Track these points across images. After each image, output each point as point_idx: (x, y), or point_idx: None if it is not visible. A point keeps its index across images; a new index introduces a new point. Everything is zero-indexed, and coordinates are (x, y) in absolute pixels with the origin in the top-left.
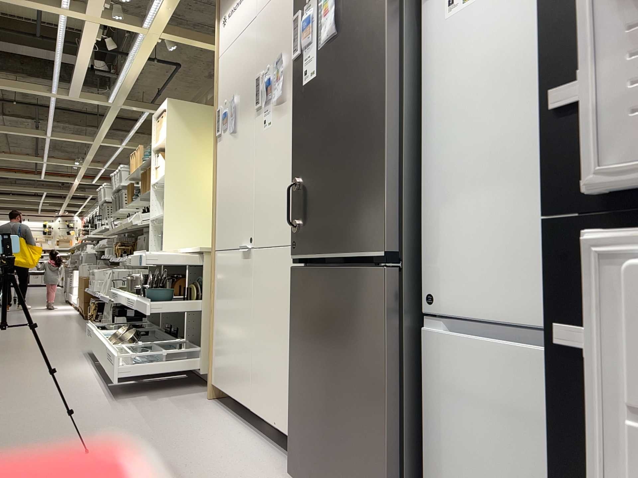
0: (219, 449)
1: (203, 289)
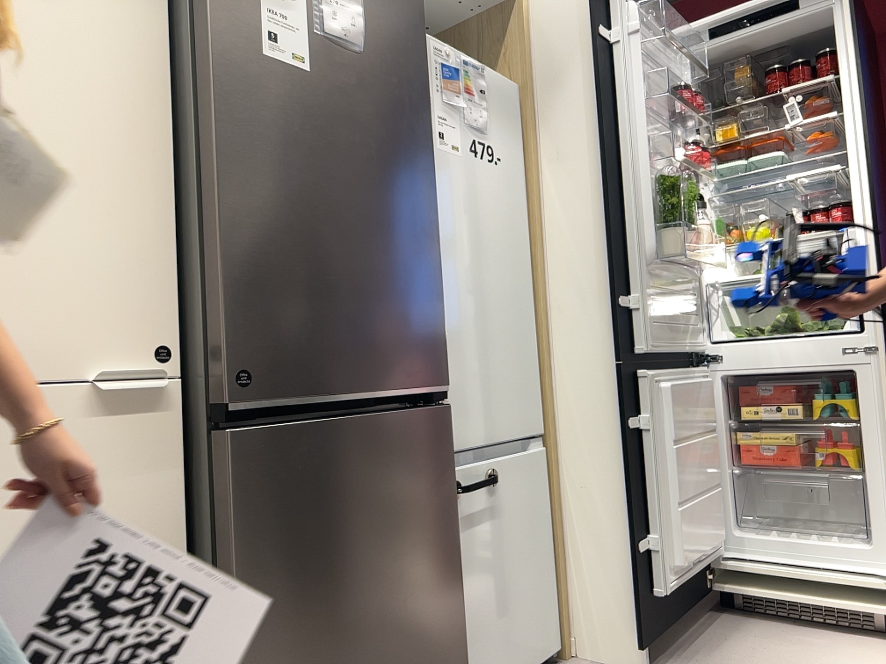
0: None
1: None
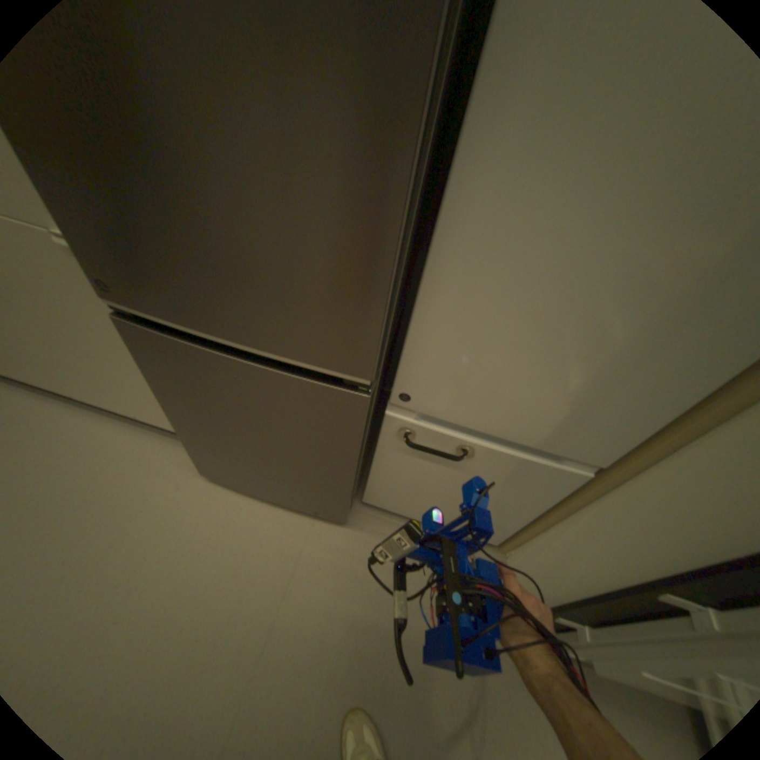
0: (73, 464)
1: None
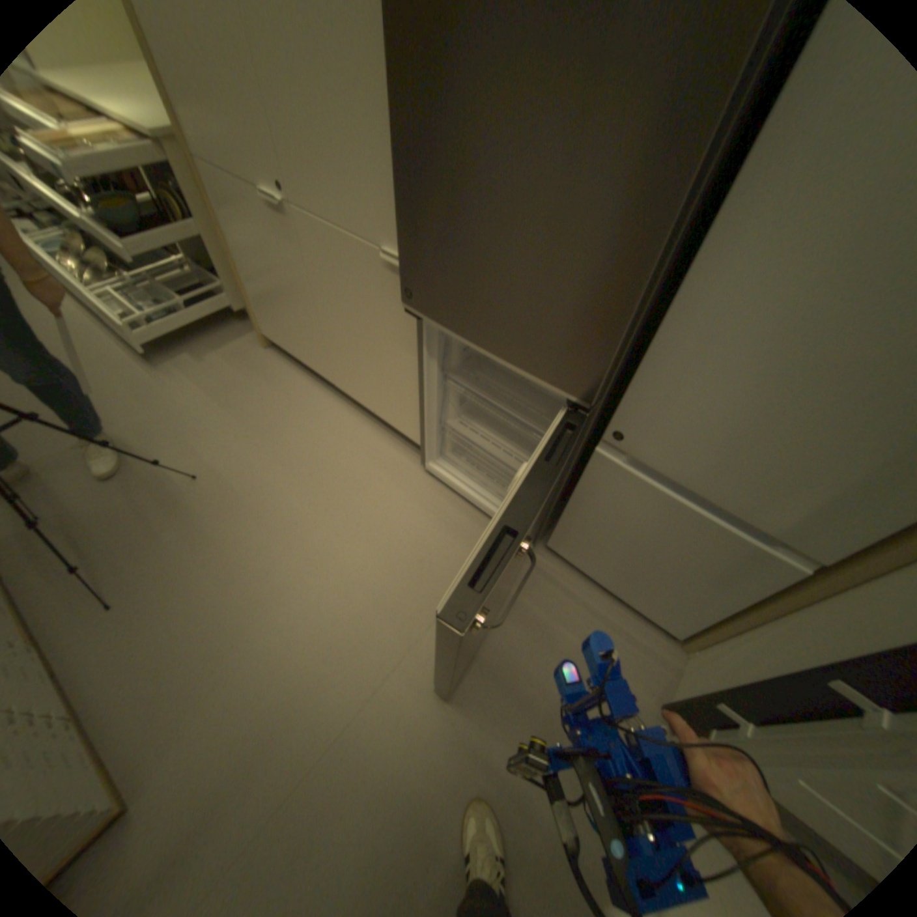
0: (324, 437)
1: (185, 199)
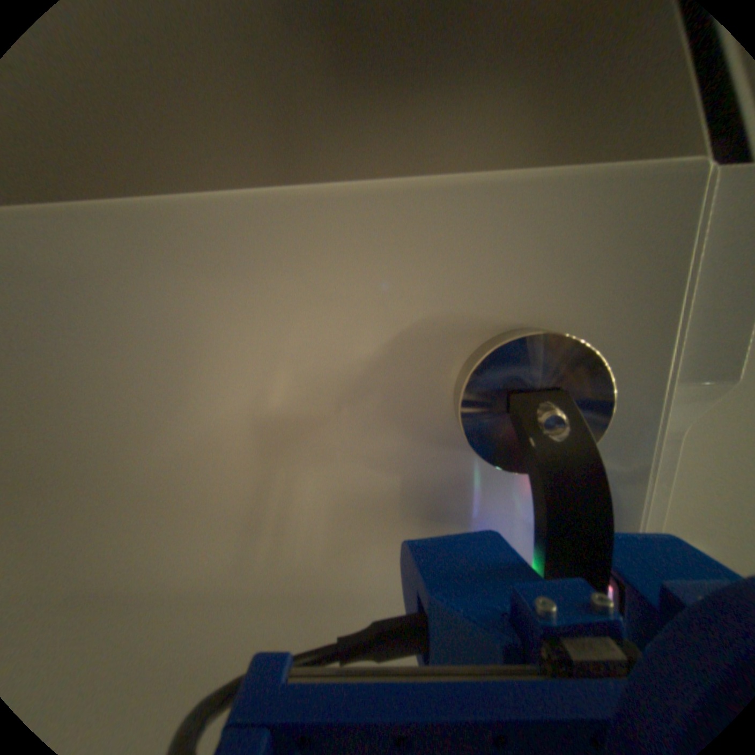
0: None
1: None
